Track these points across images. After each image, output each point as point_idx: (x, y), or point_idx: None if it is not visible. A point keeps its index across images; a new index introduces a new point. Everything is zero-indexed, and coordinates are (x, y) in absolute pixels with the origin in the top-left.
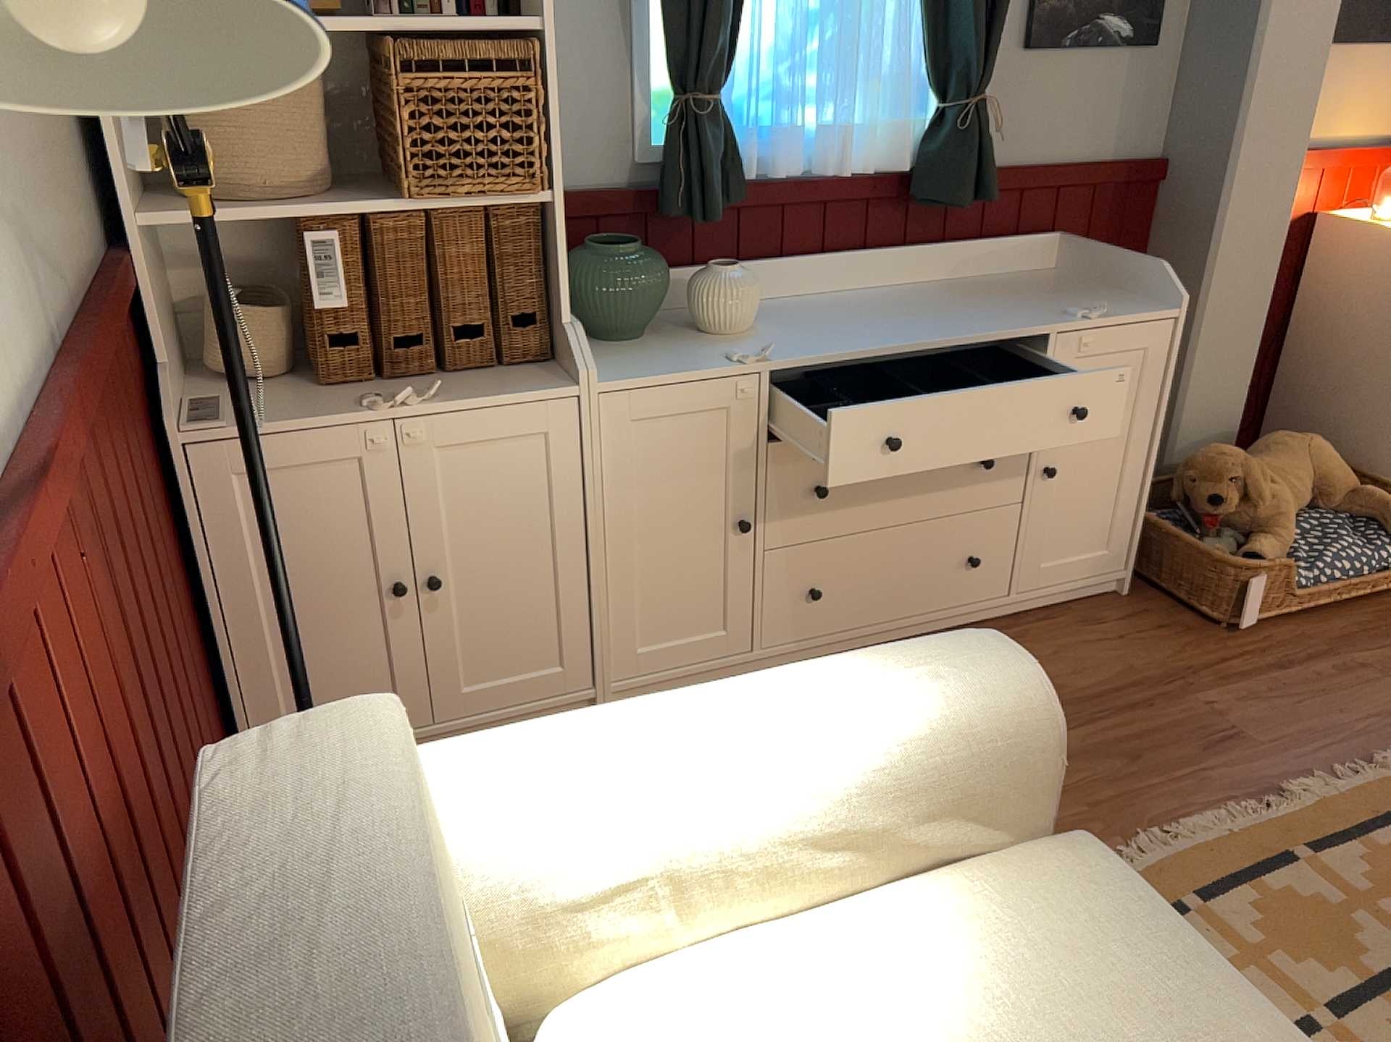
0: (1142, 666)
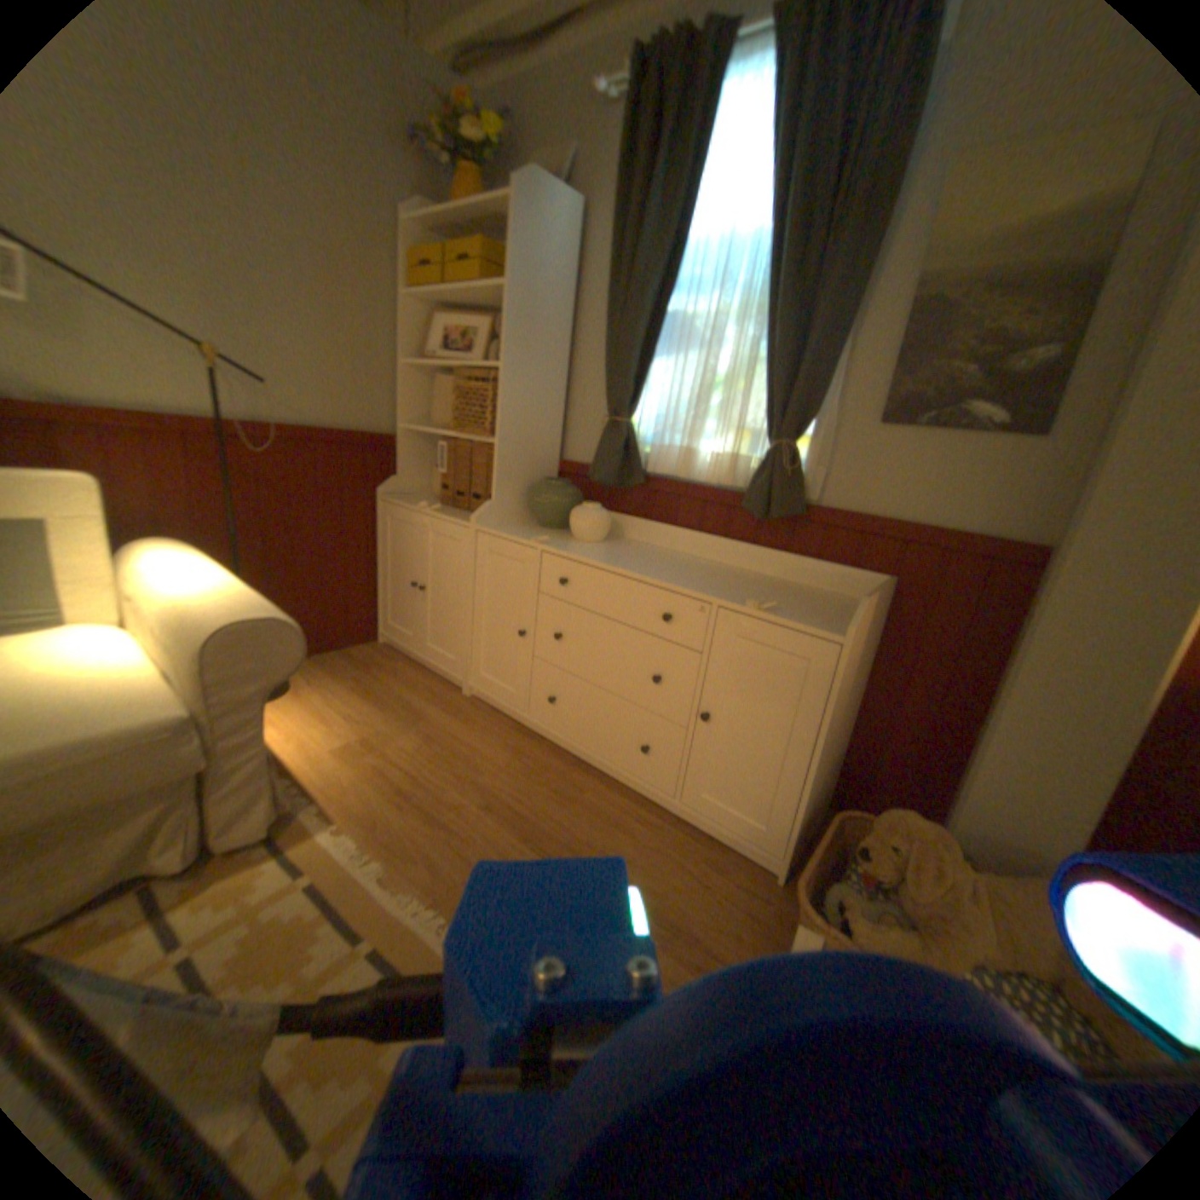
0: (676, 905)
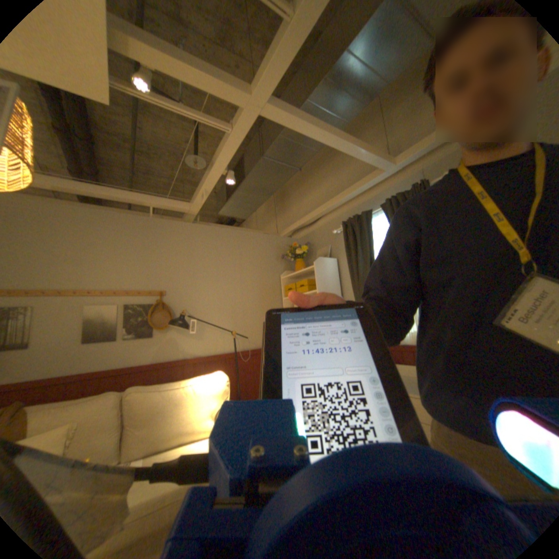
0: None
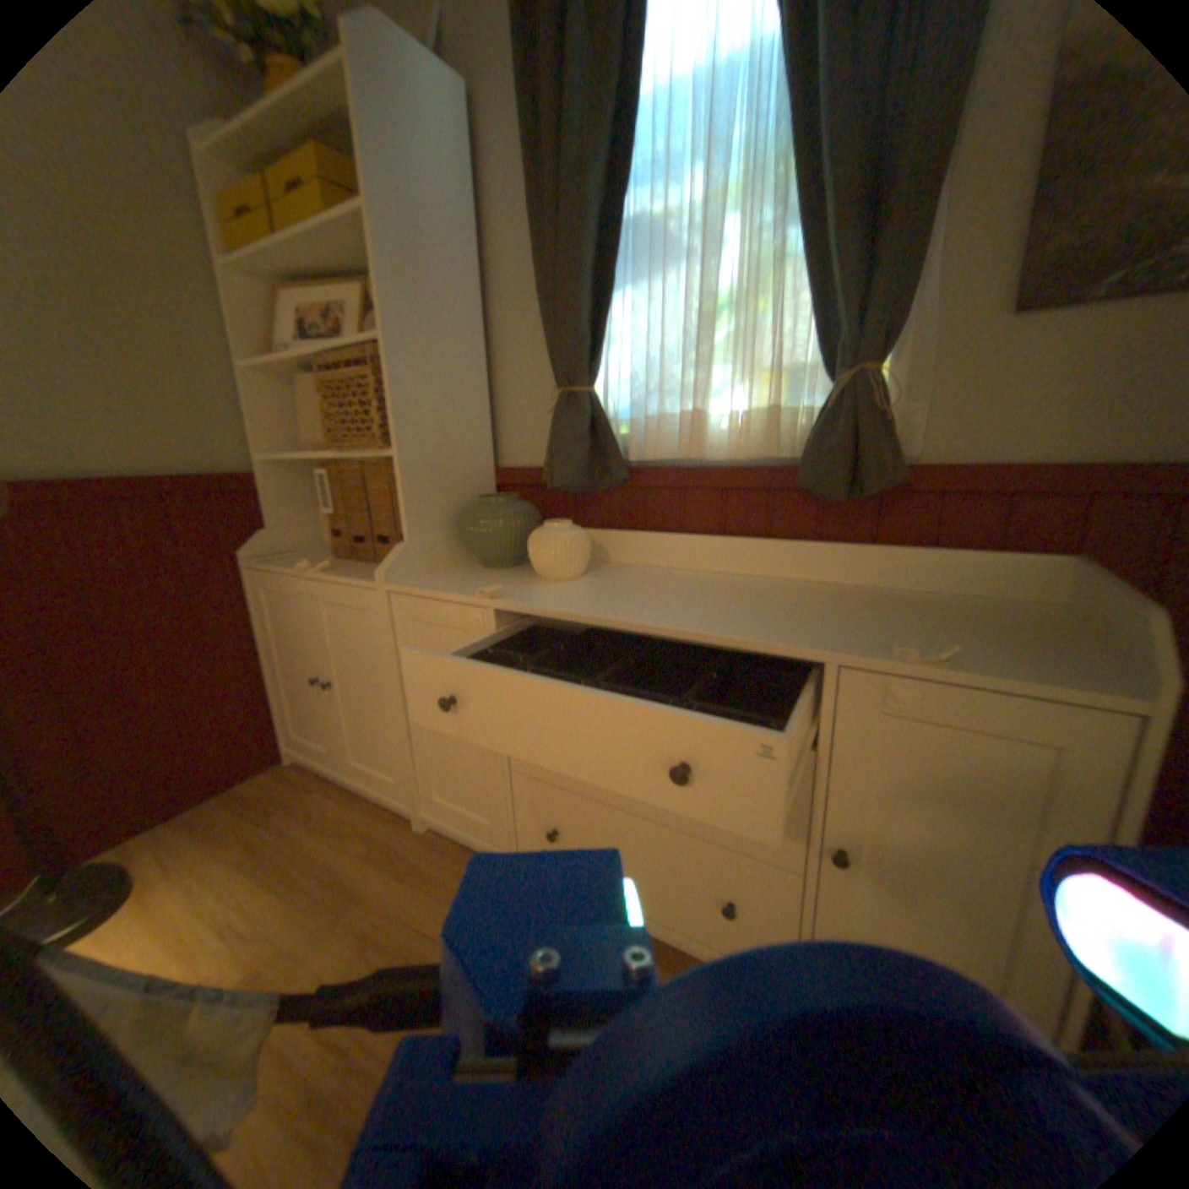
0: None
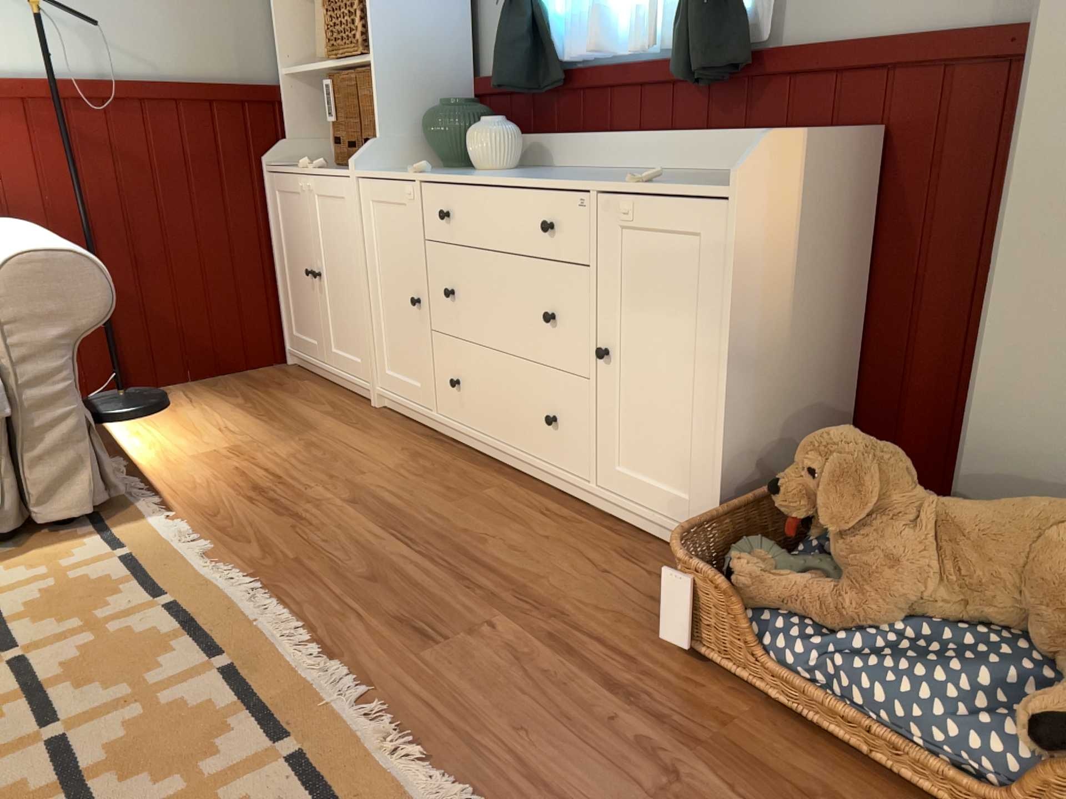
0: (551, 584)
